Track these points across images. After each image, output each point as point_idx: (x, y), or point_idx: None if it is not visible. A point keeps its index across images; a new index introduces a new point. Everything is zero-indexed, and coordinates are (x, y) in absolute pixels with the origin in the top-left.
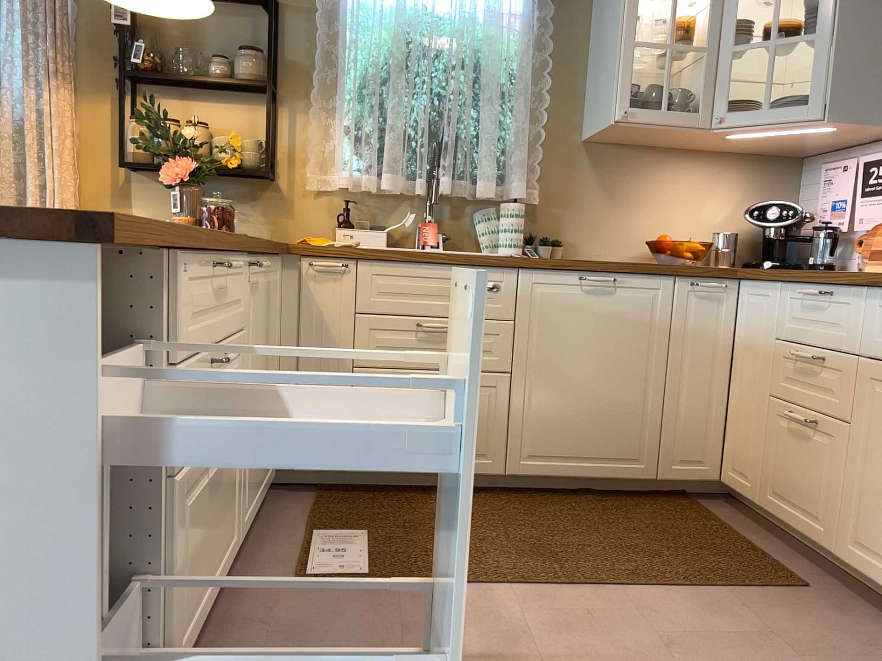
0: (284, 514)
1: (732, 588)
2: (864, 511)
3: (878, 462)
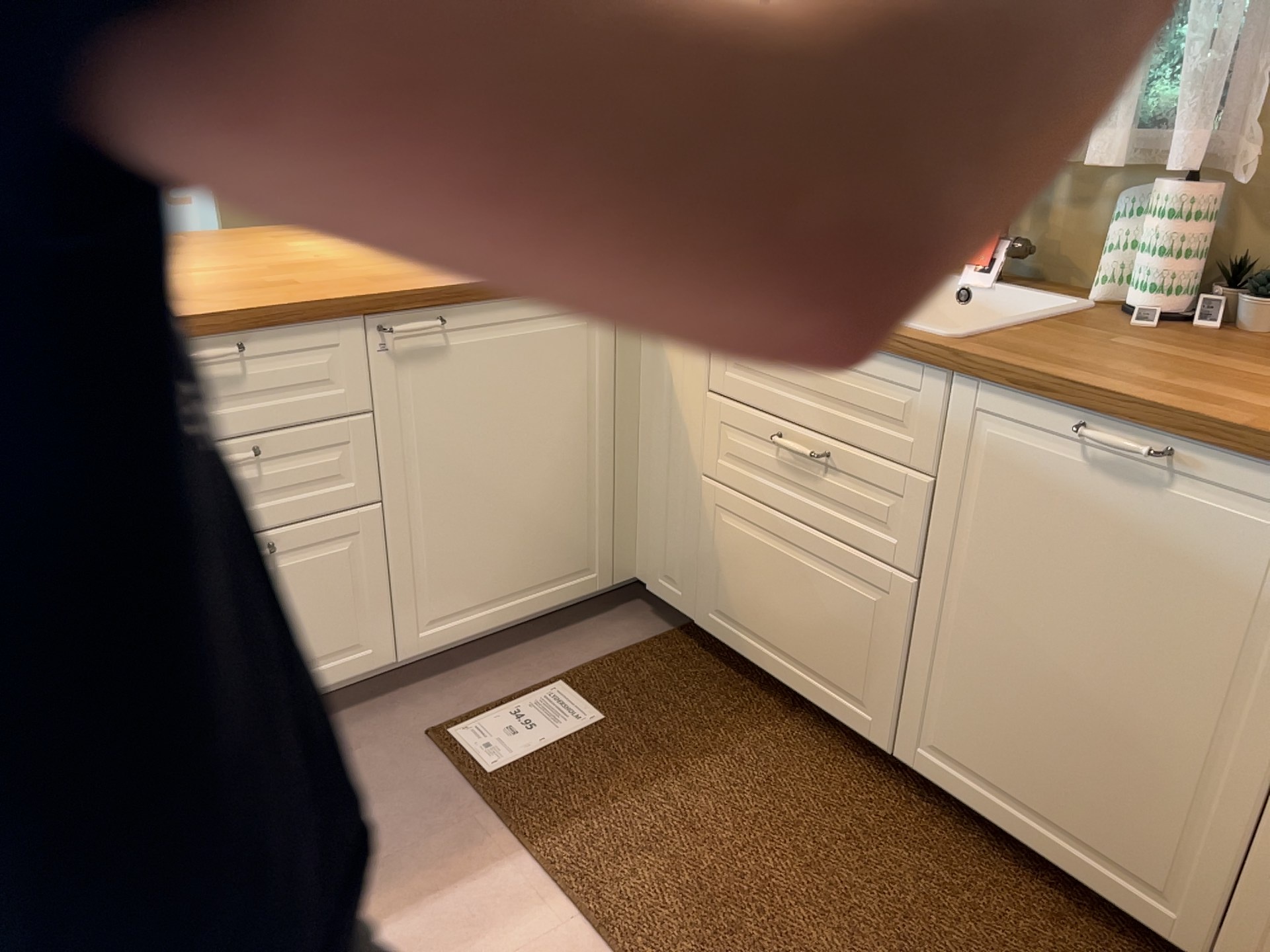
0: (589, 640)
1: None
2: None
3: None
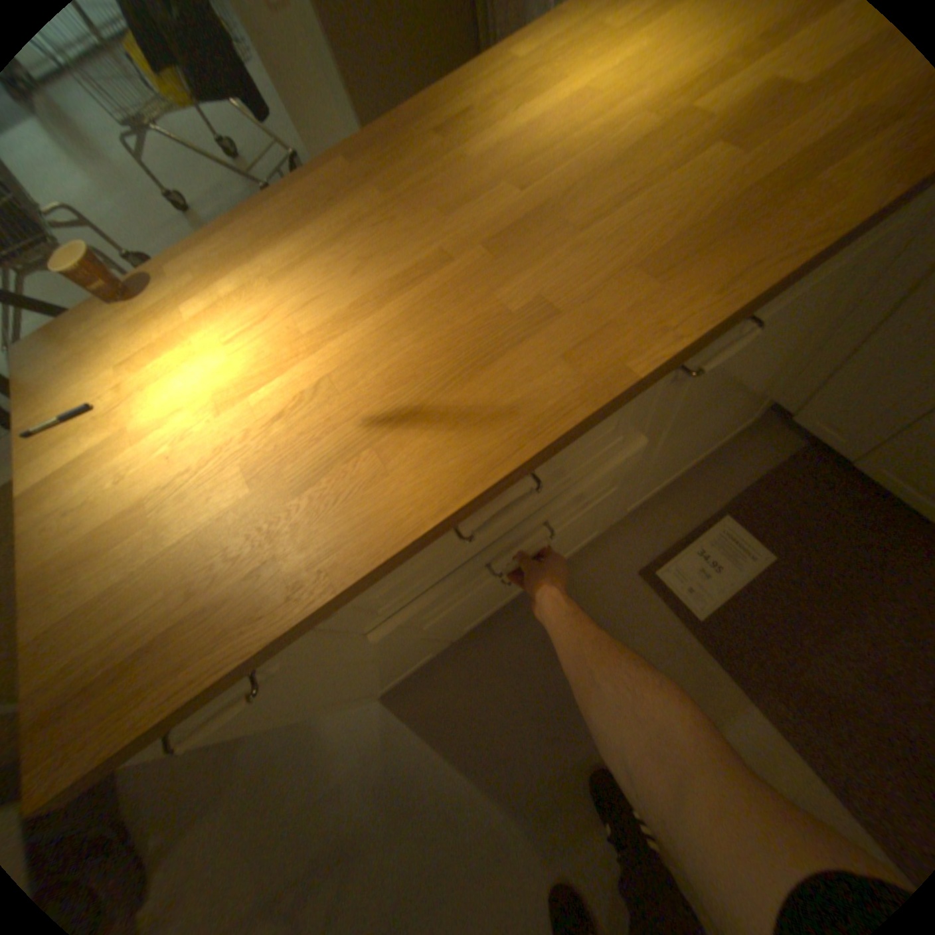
0: (737, 462)
1: None
2: None
3: None
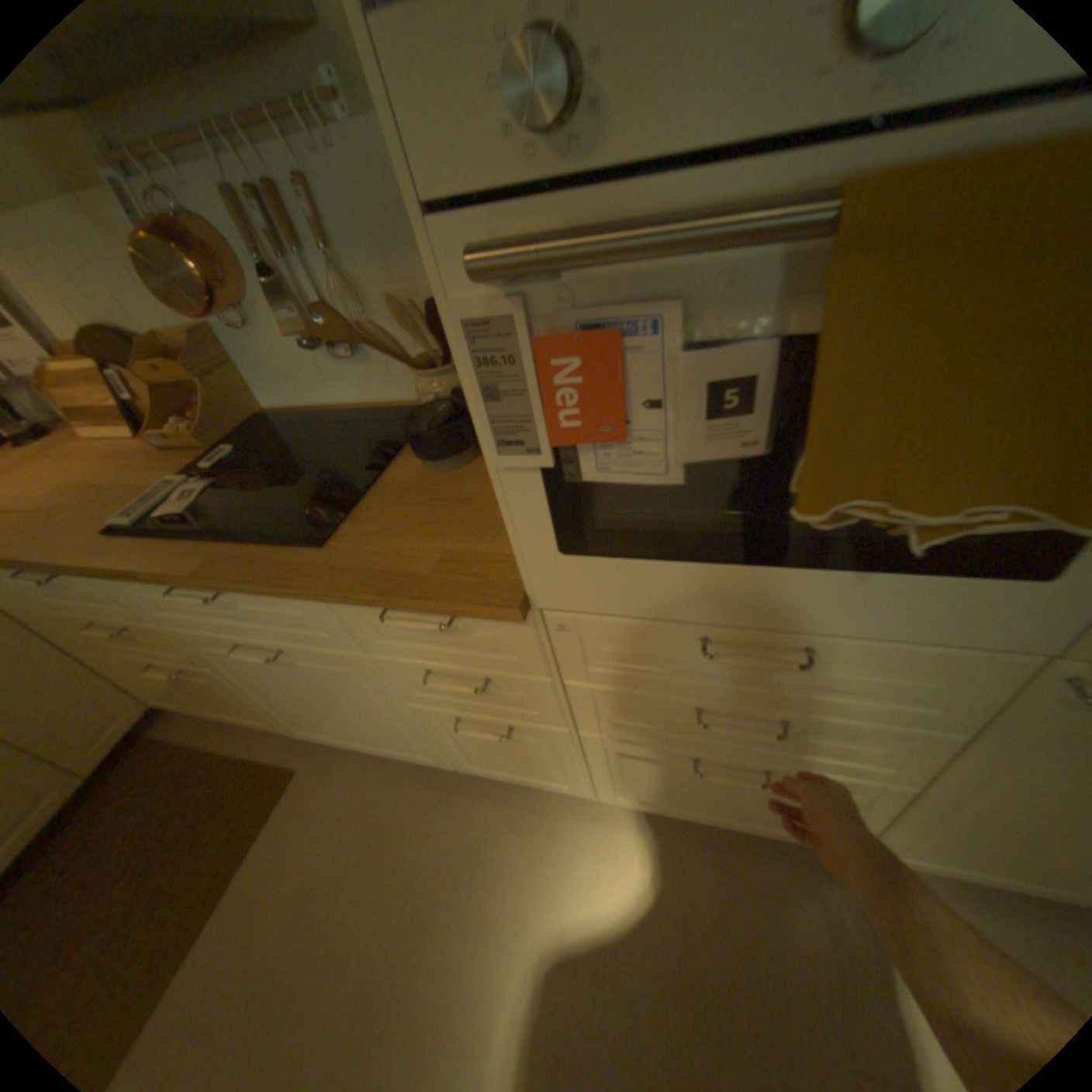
0: None
1: (243, 855)
2: (280, 715)
3: (258, 691)
